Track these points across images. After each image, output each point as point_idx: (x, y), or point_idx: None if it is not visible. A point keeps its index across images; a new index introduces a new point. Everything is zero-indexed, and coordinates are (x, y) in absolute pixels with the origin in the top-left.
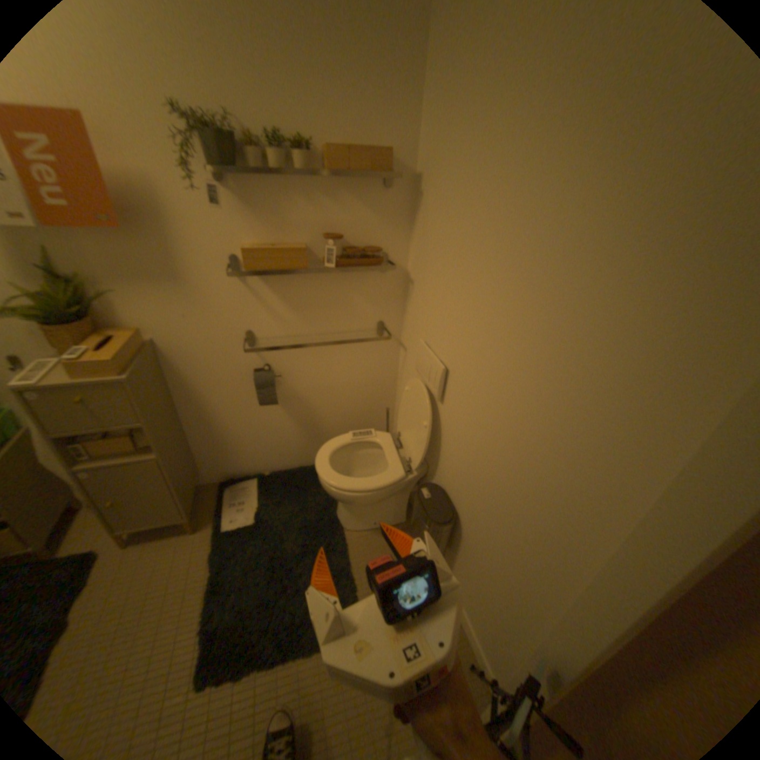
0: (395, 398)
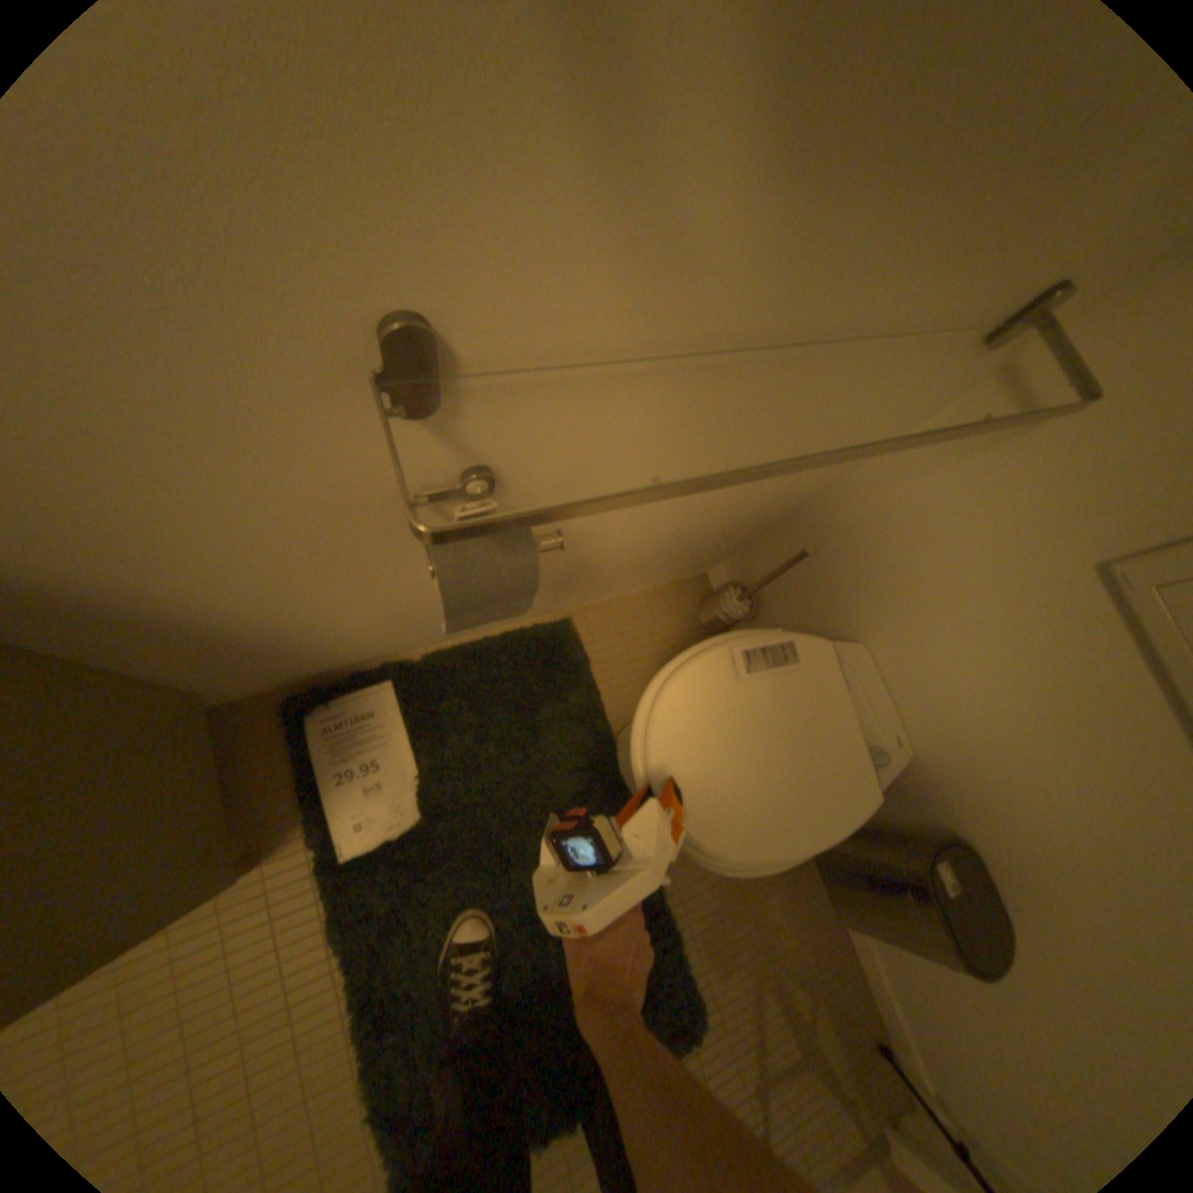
0: (821, 494)
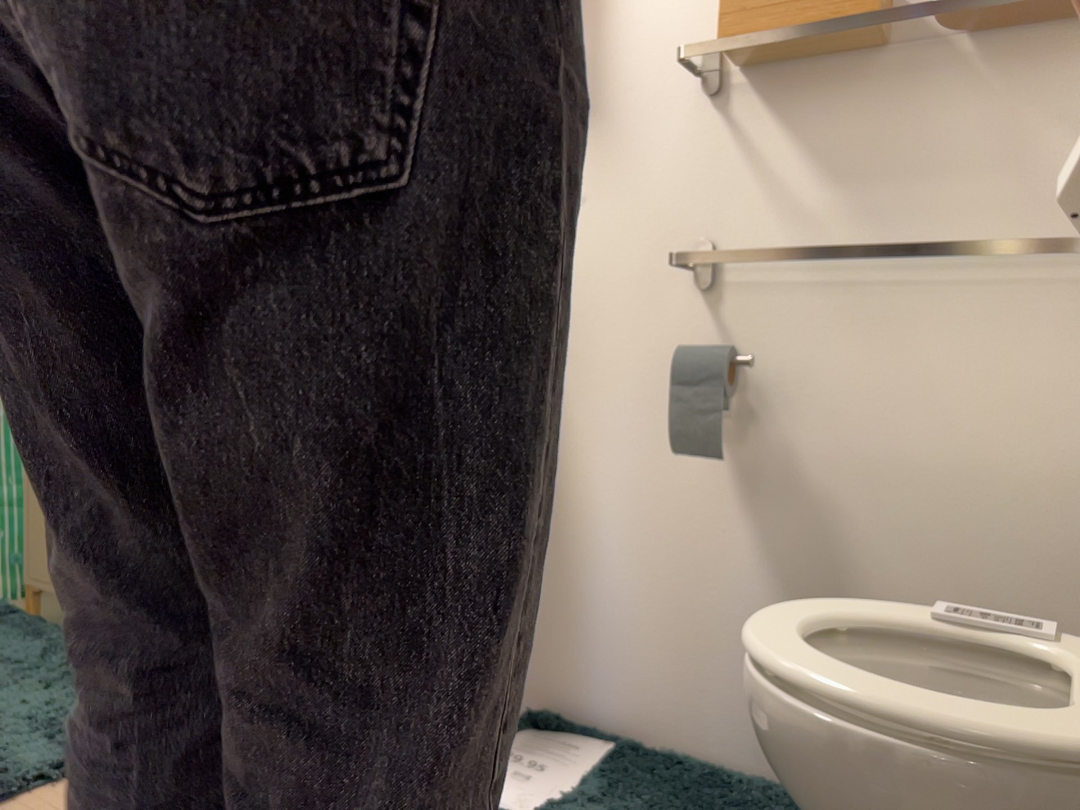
0: None
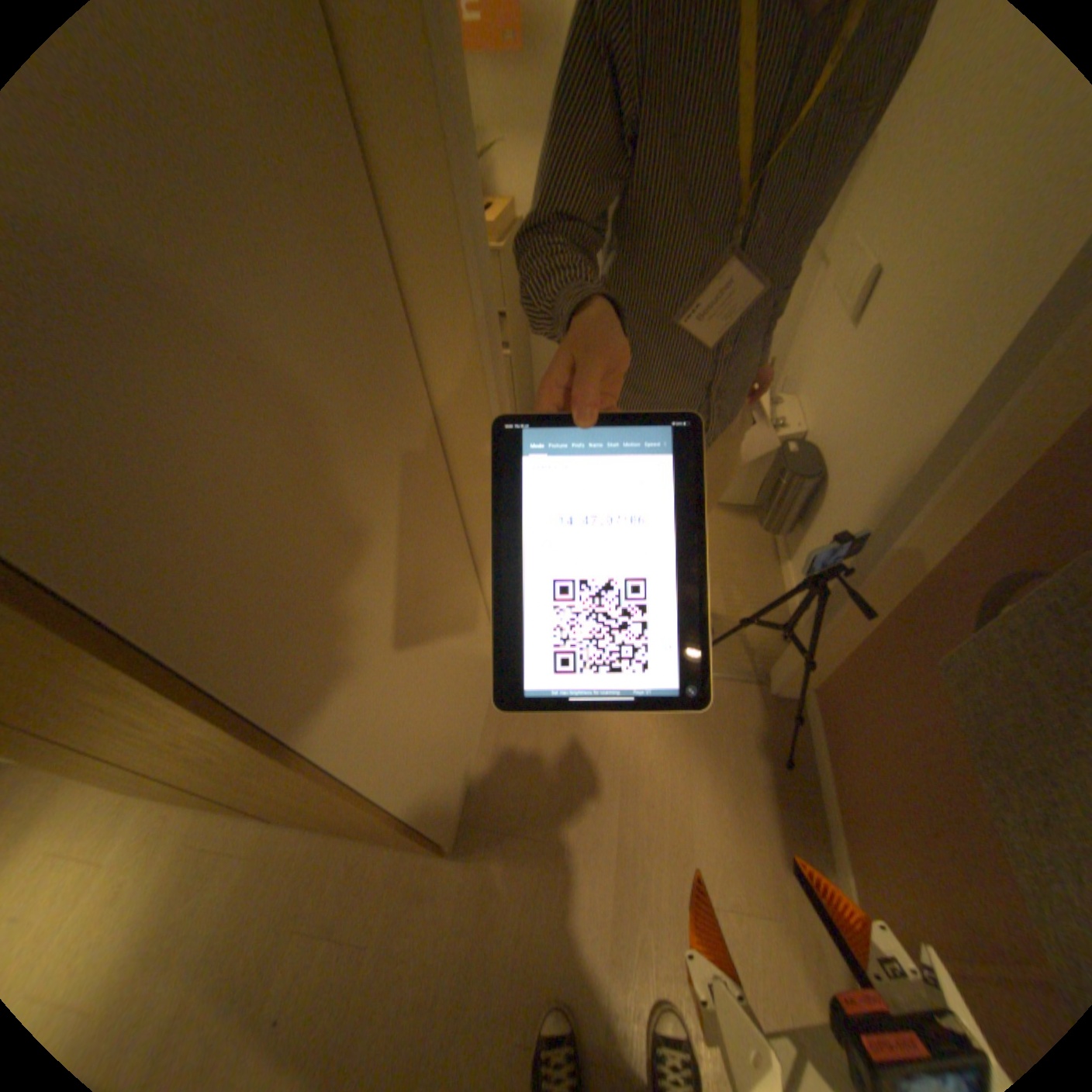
0: (790, 350)
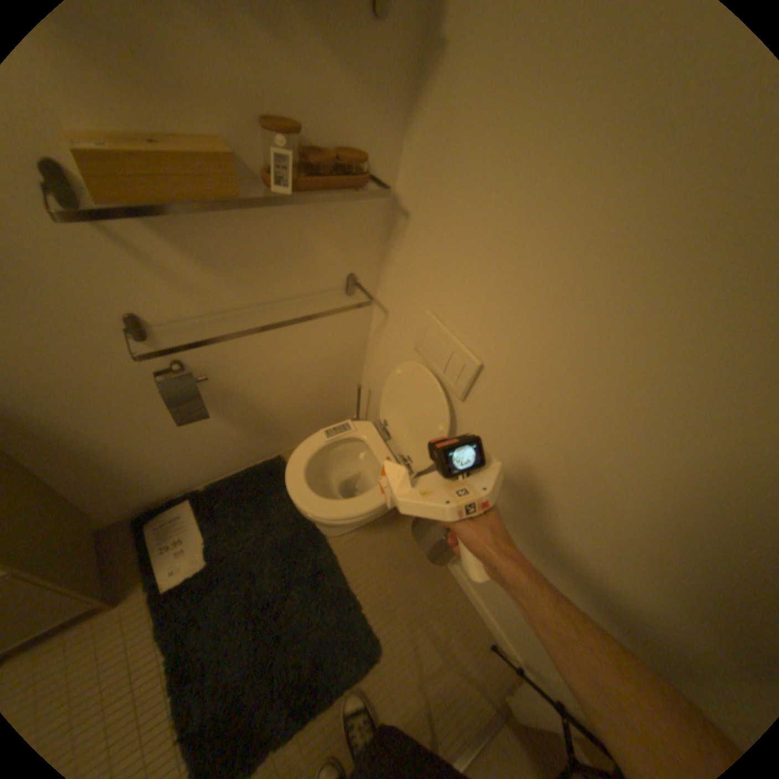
0: (364, 367)
